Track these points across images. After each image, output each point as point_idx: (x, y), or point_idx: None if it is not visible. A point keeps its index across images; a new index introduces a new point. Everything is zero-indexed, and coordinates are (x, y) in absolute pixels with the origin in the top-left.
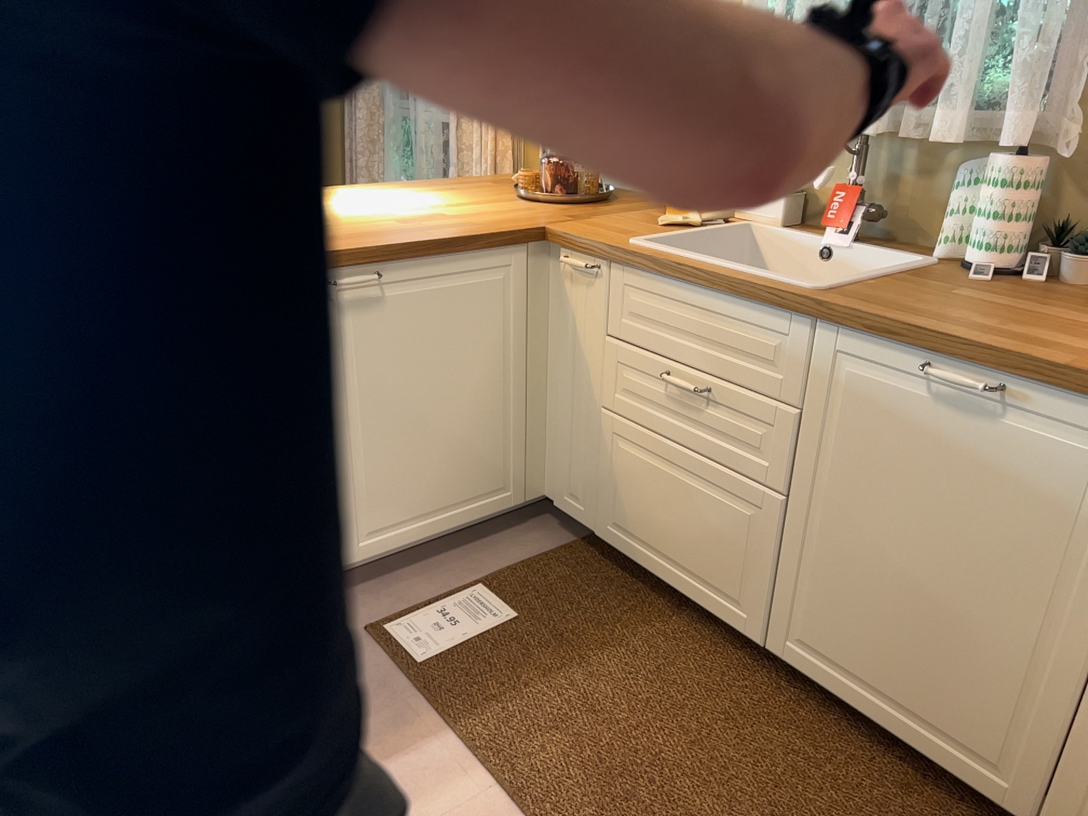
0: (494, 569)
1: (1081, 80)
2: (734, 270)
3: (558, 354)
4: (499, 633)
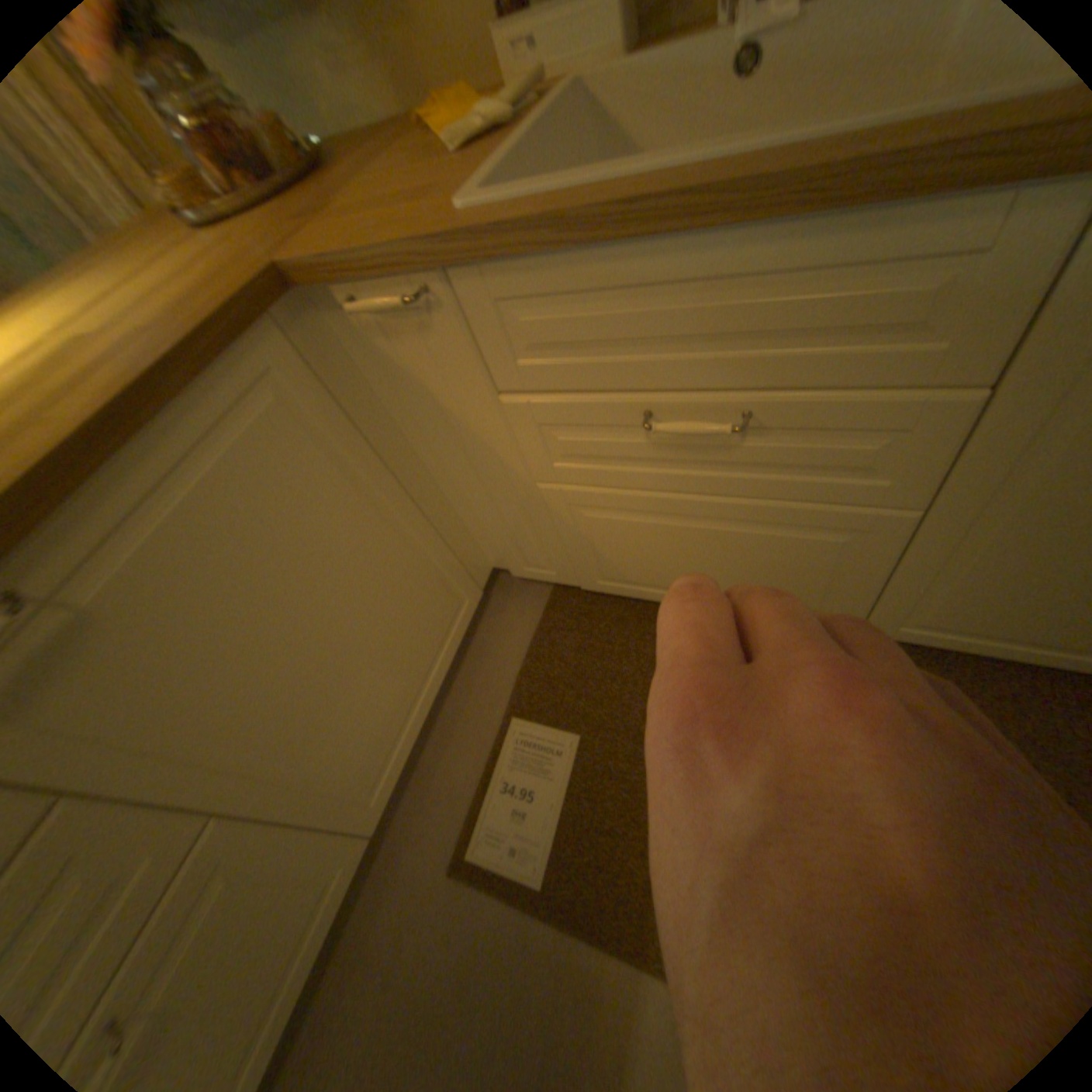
0: (510, 684)
1: None
2: (767, 156)
3: (428, 442)
4: (582, 774)
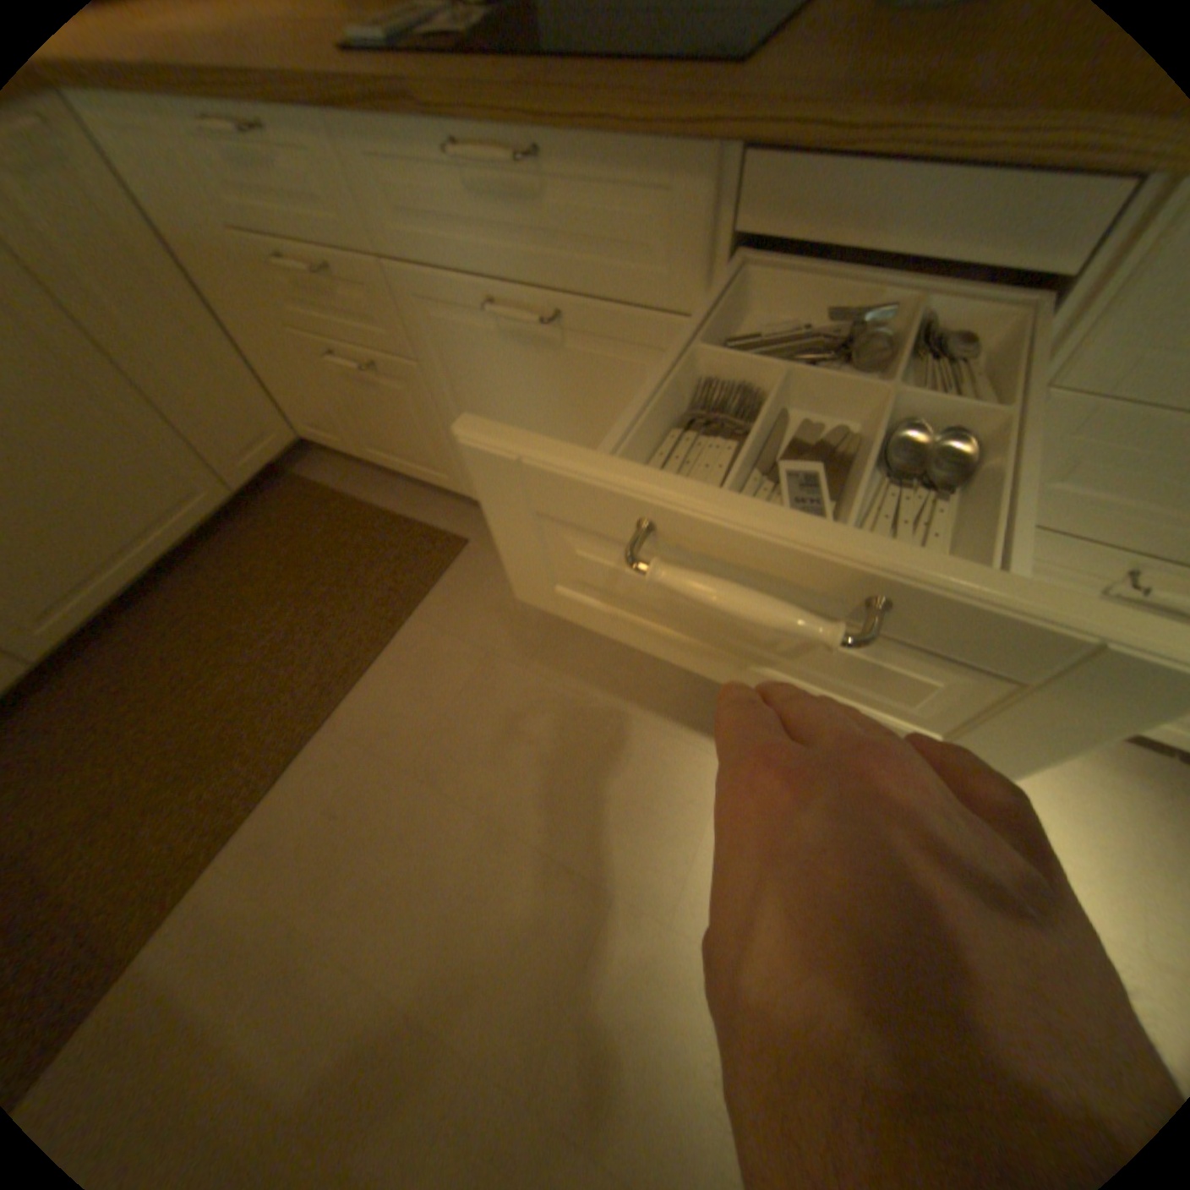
0: None
1: None
2: None
3: None
4: None
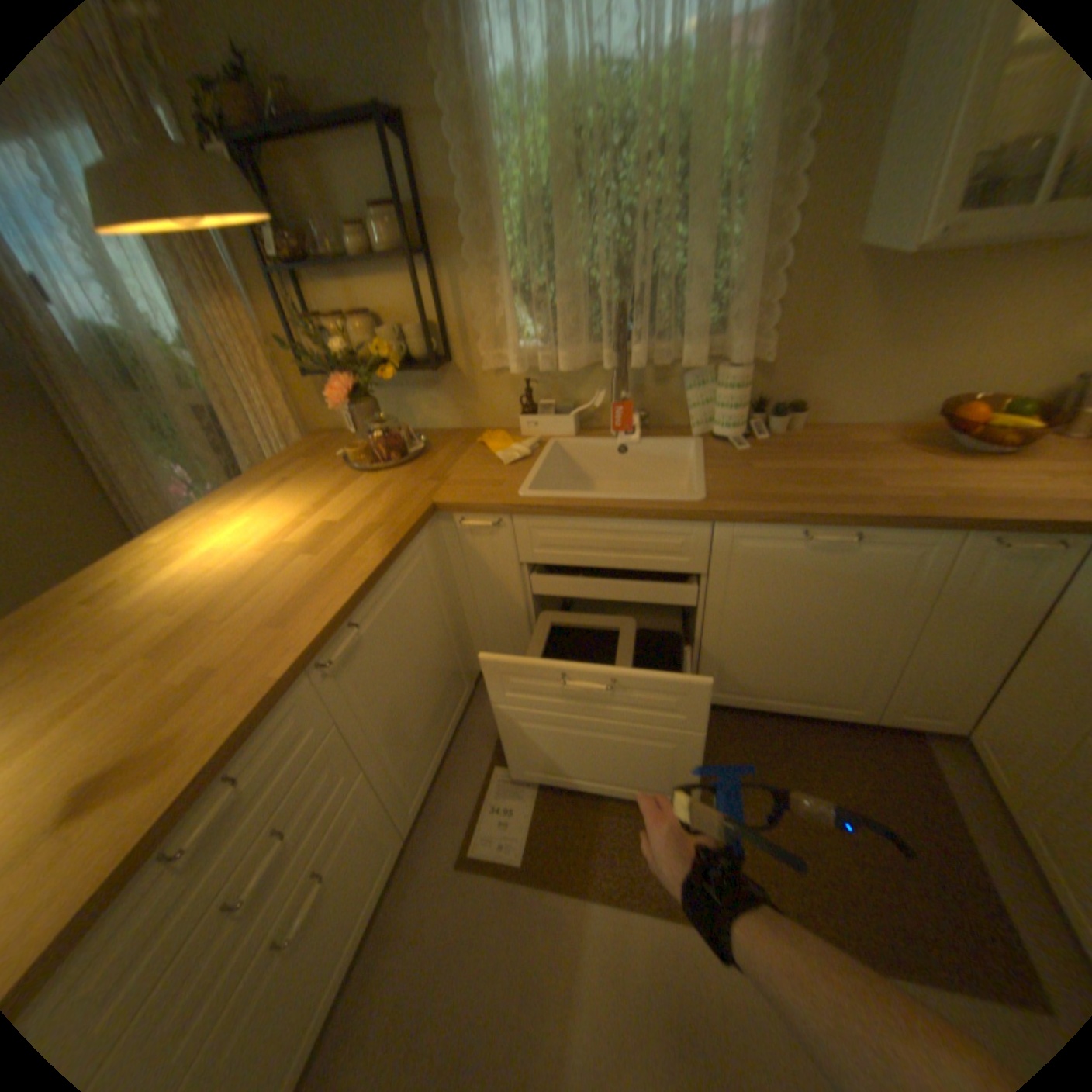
0: (491, 748)
1: (759, 309)
2: (629, 500)
3: (468, 584)
4: (543, 798)
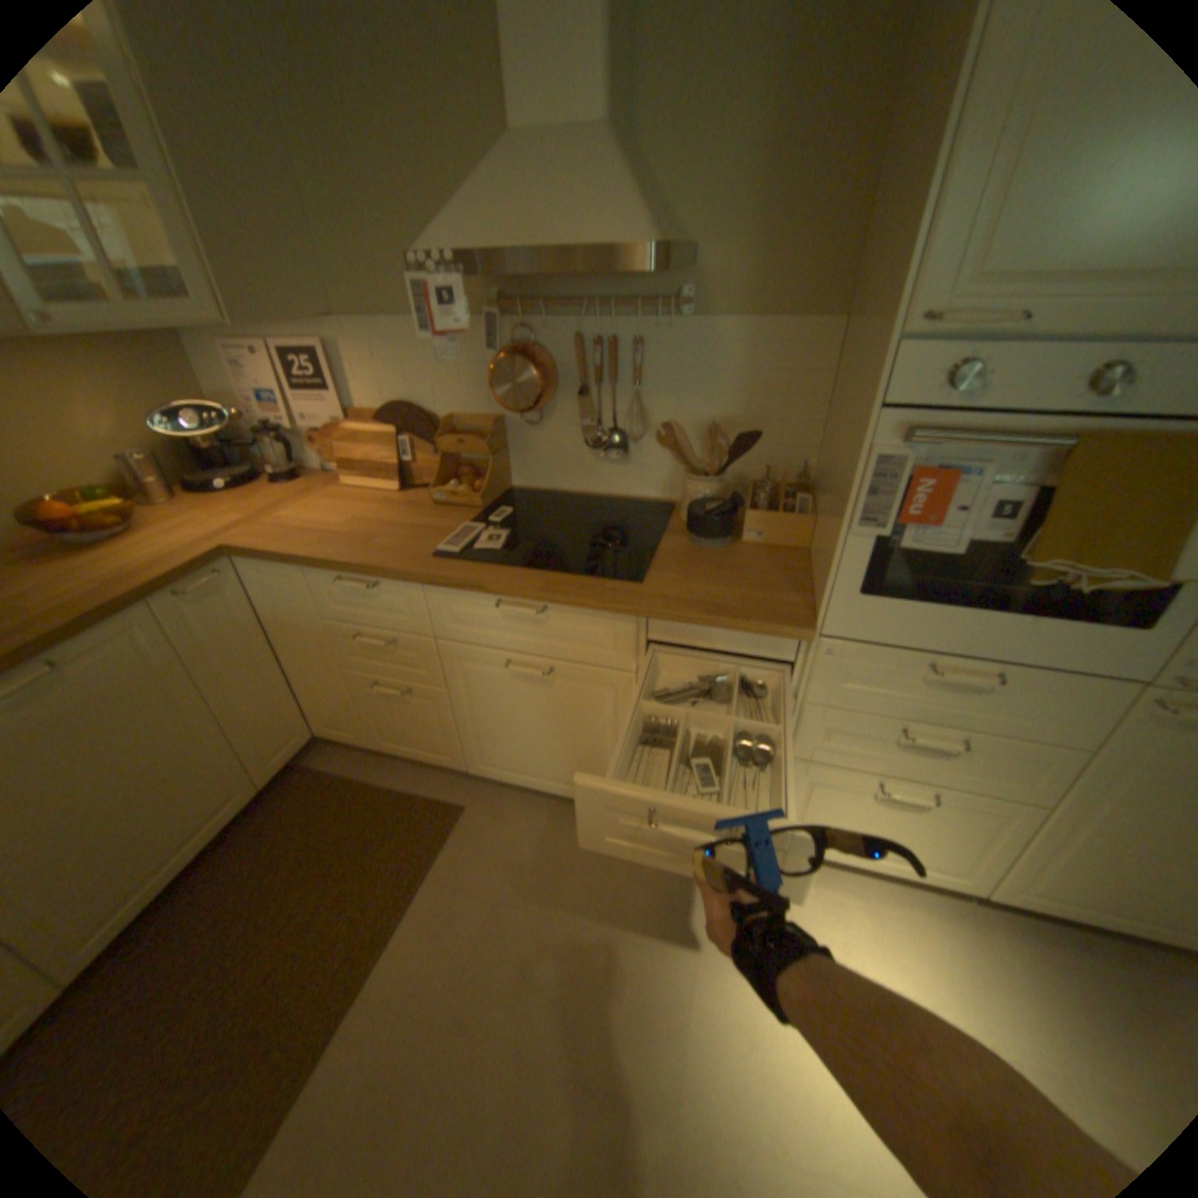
0: None
1: None
2: None
3: None
4: None
